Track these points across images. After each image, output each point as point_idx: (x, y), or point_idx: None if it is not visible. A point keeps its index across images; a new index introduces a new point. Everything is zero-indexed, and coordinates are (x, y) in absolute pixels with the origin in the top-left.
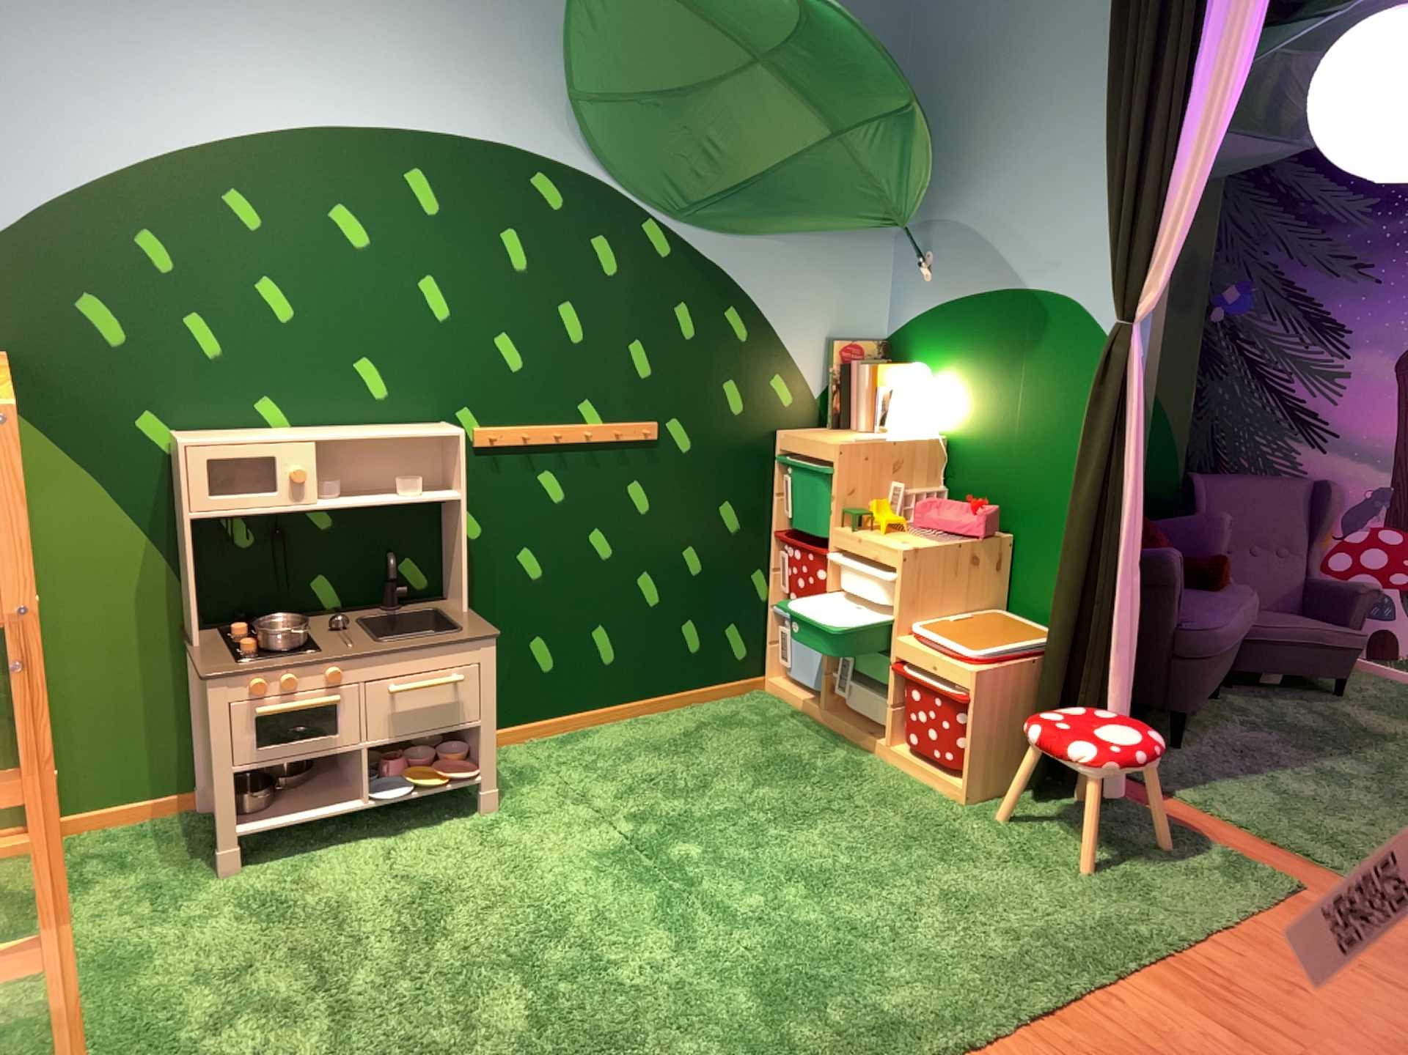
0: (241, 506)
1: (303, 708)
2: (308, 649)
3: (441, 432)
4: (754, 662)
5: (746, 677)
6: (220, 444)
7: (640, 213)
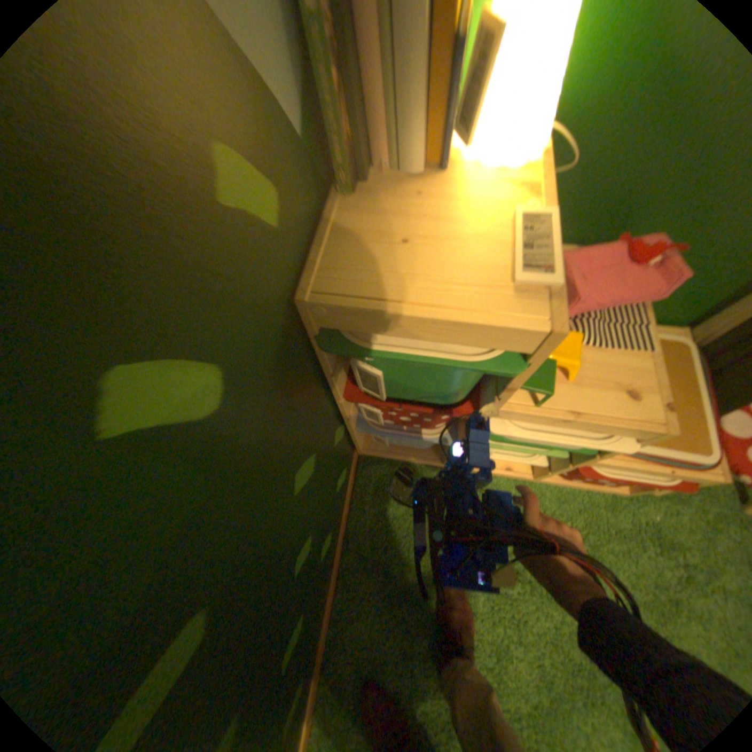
0: None
1: None
2: None
3: None
4: (352, 456)
5: (352, 469)
6: None
7: None
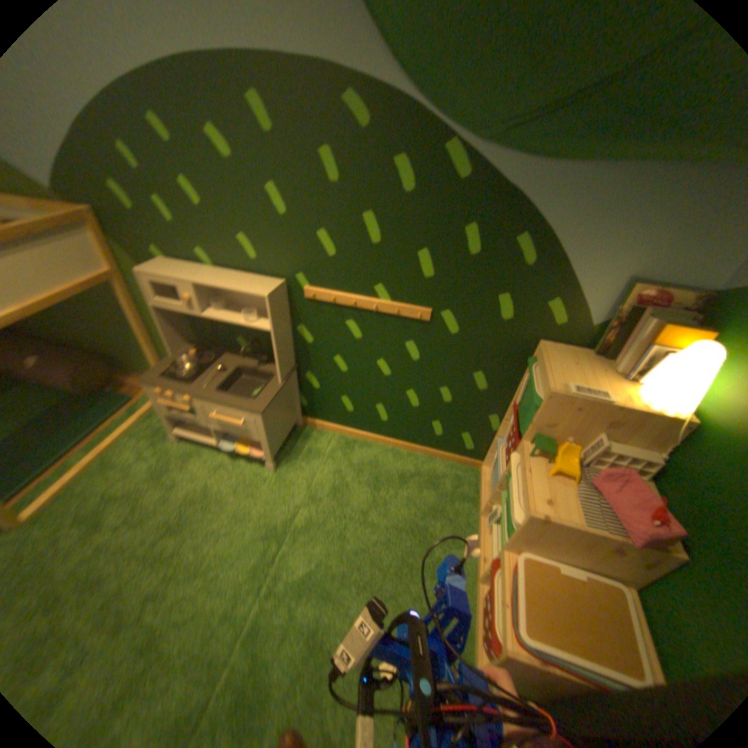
0: (165, 304)
1: (174, 405)
2: (187, 380)
3: (261, 289)
4: (479, 456)
5: (470, 460)
6: (150, 271)
7: (445, 124)
